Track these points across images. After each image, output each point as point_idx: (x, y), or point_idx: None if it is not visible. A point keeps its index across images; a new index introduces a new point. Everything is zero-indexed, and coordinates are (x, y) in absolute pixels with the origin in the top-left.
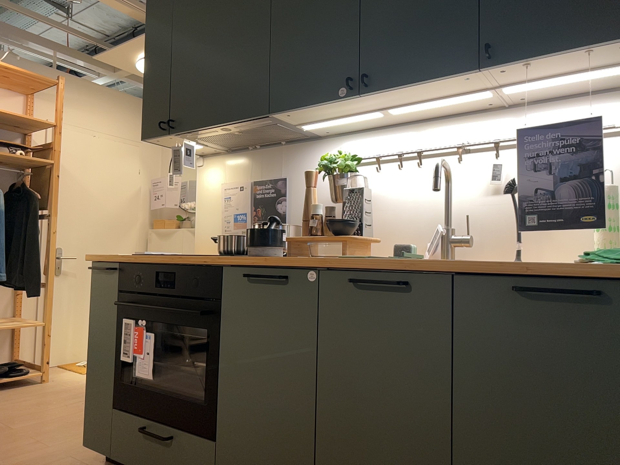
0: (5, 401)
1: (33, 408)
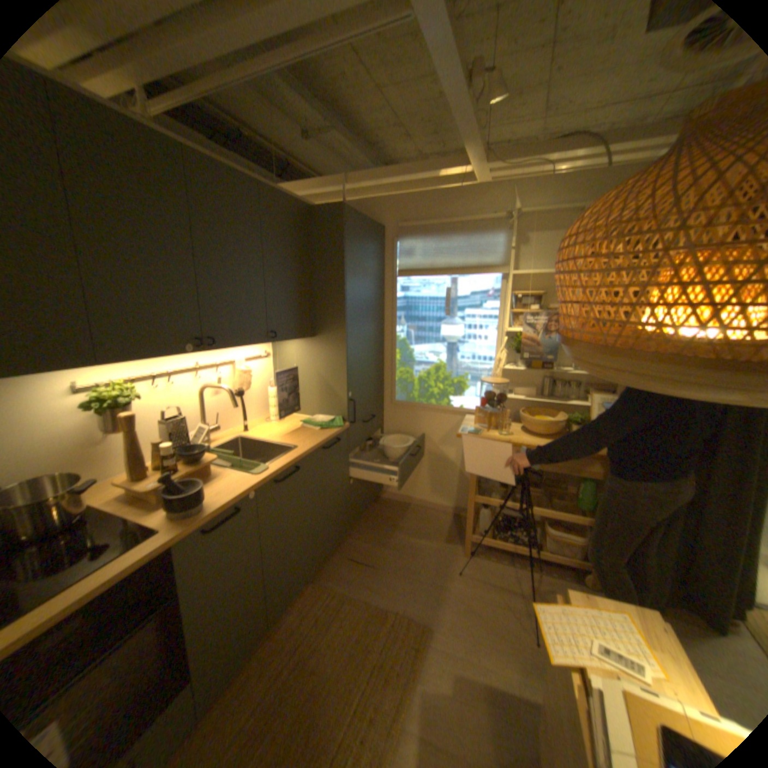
0: None
1: None
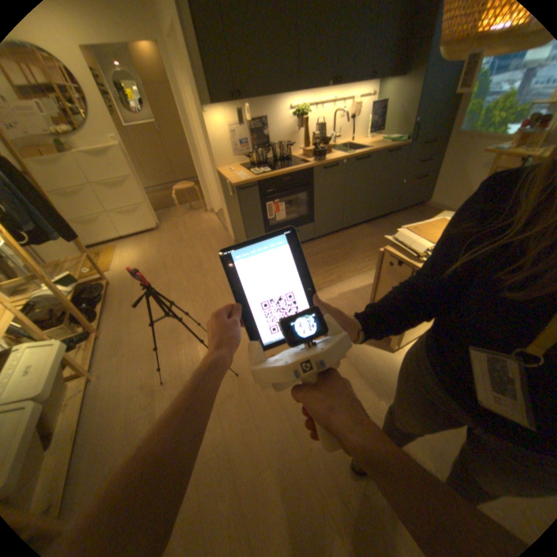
0: (132, 295)
1: (158, 284)
